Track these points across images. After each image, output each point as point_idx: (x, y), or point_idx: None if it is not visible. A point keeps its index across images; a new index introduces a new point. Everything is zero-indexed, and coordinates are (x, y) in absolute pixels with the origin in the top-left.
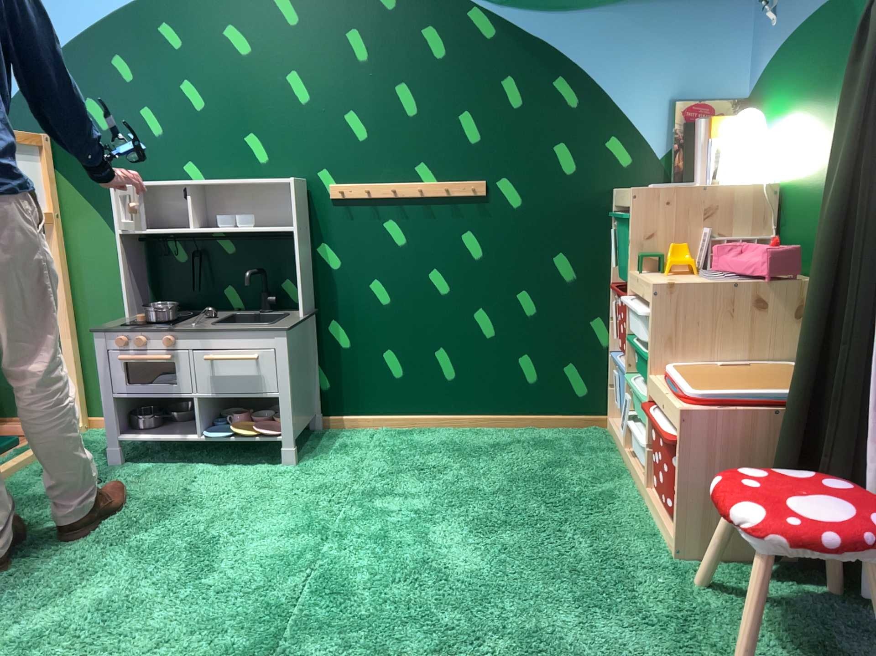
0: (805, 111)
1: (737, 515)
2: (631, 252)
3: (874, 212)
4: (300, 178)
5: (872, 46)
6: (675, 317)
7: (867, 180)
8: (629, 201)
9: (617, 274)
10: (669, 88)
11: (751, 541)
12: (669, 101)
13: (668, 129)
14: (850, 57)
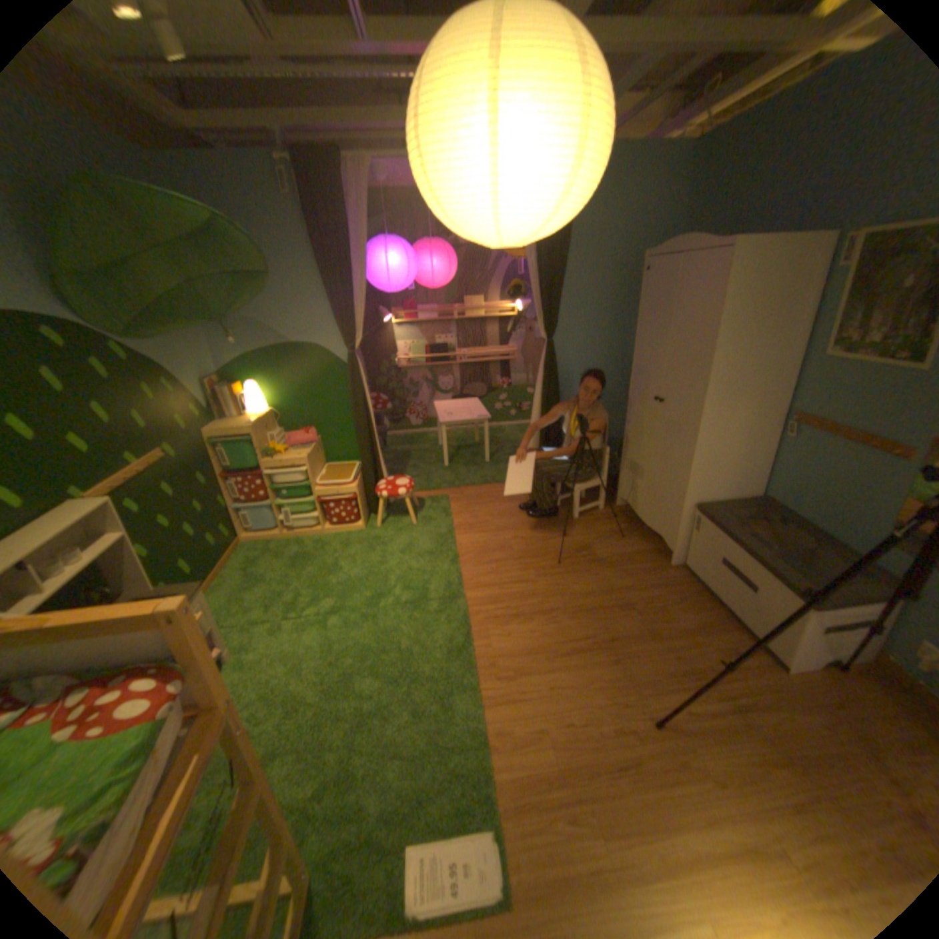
0: (280, 381)
1: (399, 494)
2: (258, 453)
3: (369, 414)
4: (76, 502)
5: (353, 371)
6: (311, 466)
7: (365, 406)
8: (244, 433)
9: (218, 471)
10: (196, 374)
11: (404, 496)
12: (198, 381)
13: (202, 394)
14: (306, 366)
